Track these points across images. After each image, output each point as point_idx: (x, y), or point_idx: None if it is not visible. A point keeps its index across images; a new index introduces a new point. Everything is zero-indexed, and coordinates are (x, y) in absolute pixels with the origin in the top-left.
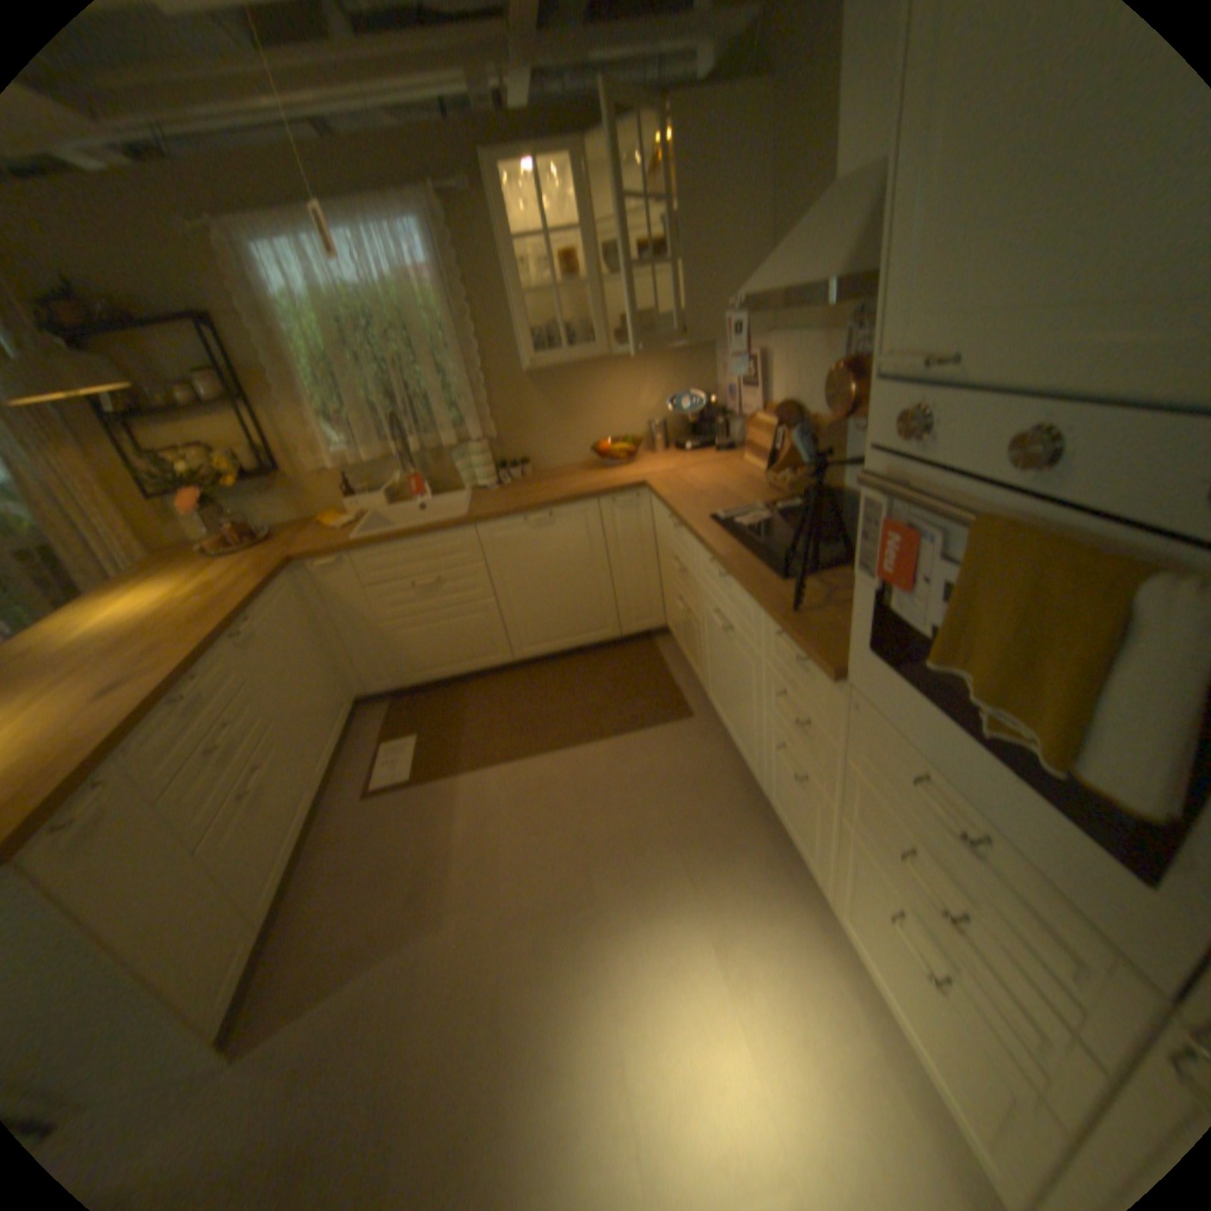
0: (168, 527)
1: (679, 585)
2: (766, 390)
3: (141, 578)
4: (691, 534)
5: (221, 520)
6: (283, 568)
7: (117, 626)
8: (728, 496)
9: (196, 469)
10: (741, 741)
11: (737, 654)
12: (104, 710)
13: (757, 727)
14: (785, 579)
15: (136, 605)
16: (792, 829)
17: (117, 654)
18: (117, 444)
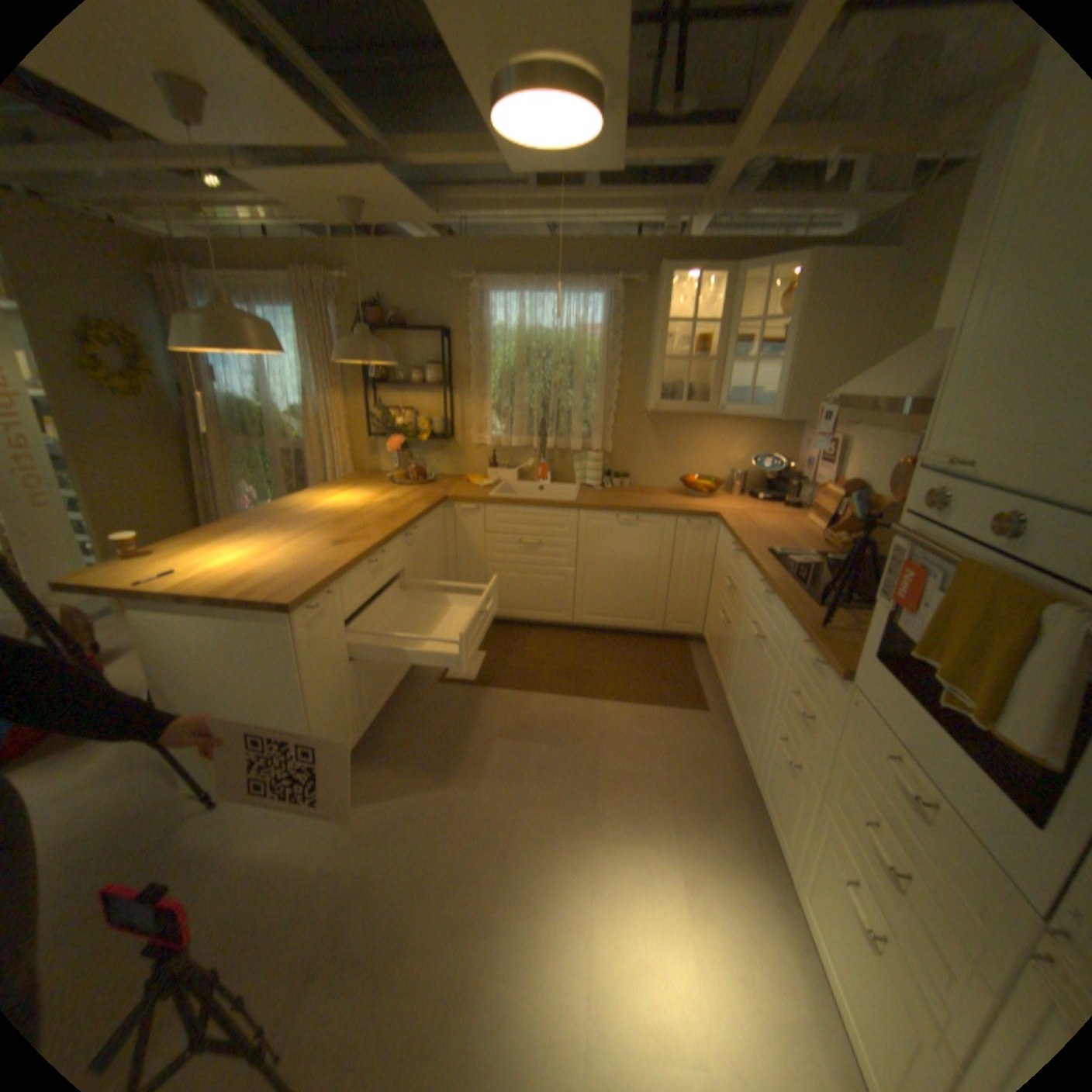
0: (371, 460)
1: (725, 602)
2: (840, 469)
3: (351, 488)
4: (748, 561)
5: (409, 464)
6: (441, 505)
7: (339, 511)
8: (787, 541)
9: (406, 428)
10: (747, 740)
11: (763, 662)
12: (338, 555)
13: (766, 726)
14: (821, 607)
15: (350, 502)
16: (776, 818)
17: (342, 527)
18: (367, 401)
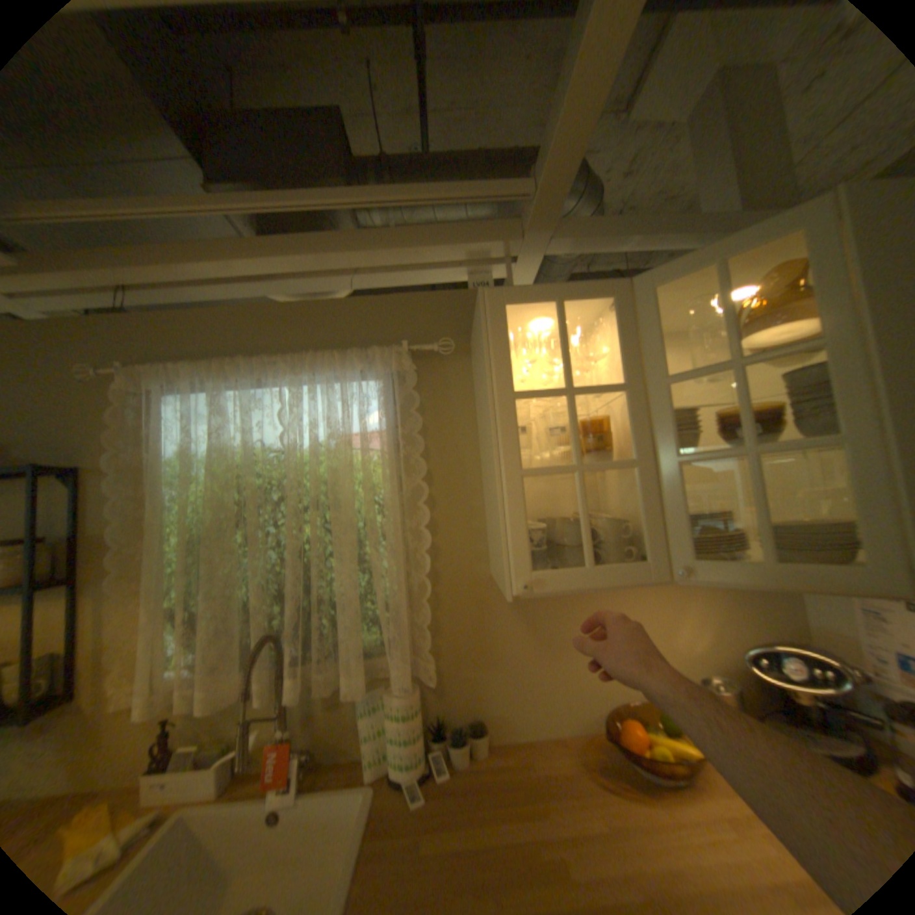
0: None
1: None
2: None
3: None
4: None
5: None
6: None
7: None
8: None
9: None
10: None
11: None
12: None
13: None
14: None
15: None
16: None
17: None
18: None
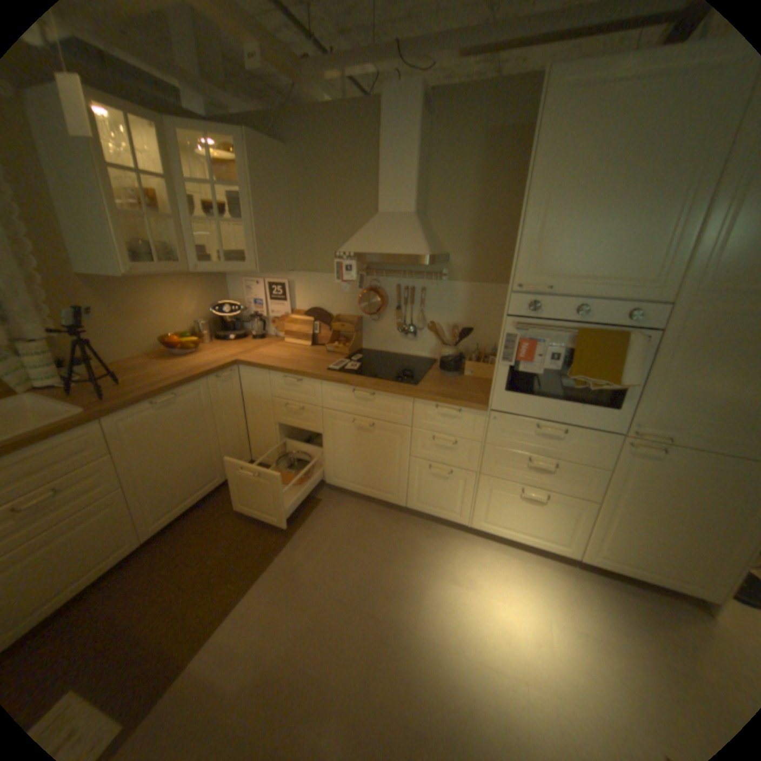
0: None
1: (289, 422)
2: (289, 303)
3: None
4: (318, 382)
5: None
6: None
7: None
8: (315, 360)
9: None
10: (377, 489)
11: (378, 438)
12: None
13: (399, 470)
14: (415, 385)
15: None
16: (435, 508)
17: None
18: None
